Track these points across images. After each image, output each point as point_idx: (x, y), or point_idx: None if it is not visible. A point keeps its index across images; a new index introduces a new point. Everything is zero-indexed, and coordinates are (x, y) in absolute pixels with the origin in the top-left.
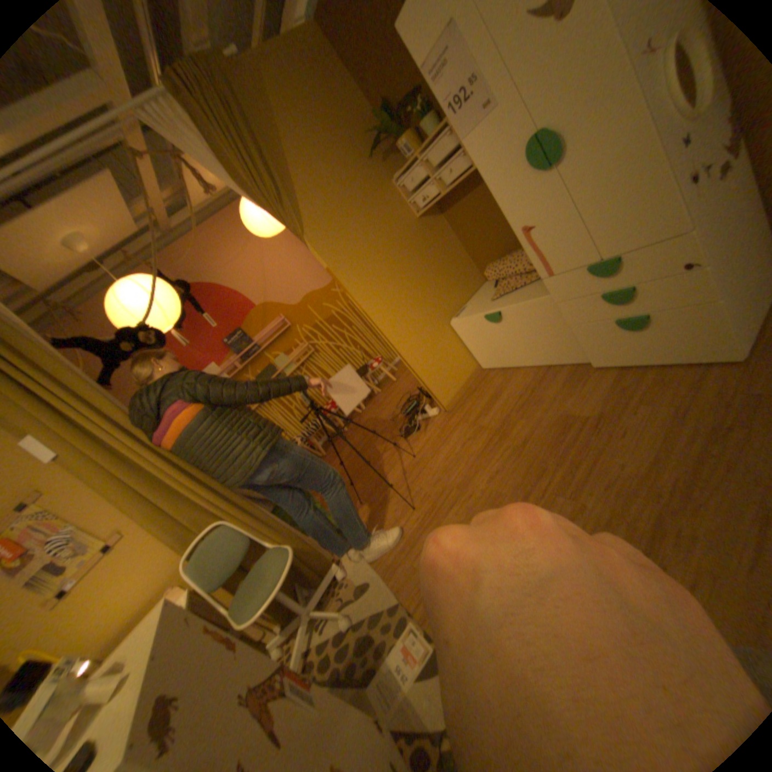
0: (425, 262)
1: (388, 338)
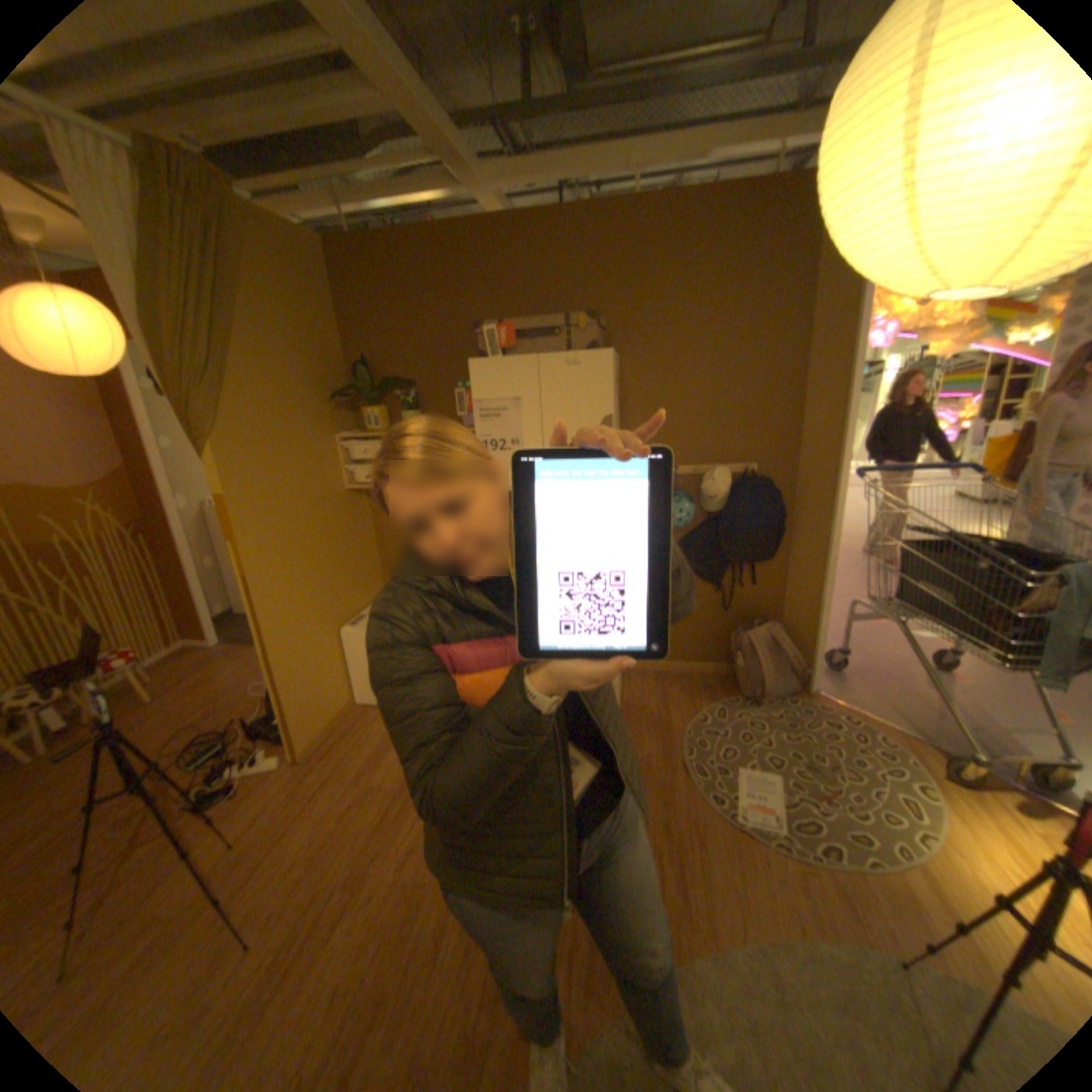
0: (336, 547)
1: (261, 633)
